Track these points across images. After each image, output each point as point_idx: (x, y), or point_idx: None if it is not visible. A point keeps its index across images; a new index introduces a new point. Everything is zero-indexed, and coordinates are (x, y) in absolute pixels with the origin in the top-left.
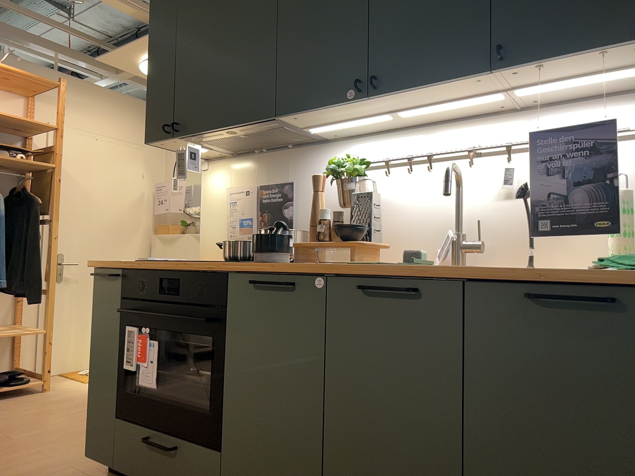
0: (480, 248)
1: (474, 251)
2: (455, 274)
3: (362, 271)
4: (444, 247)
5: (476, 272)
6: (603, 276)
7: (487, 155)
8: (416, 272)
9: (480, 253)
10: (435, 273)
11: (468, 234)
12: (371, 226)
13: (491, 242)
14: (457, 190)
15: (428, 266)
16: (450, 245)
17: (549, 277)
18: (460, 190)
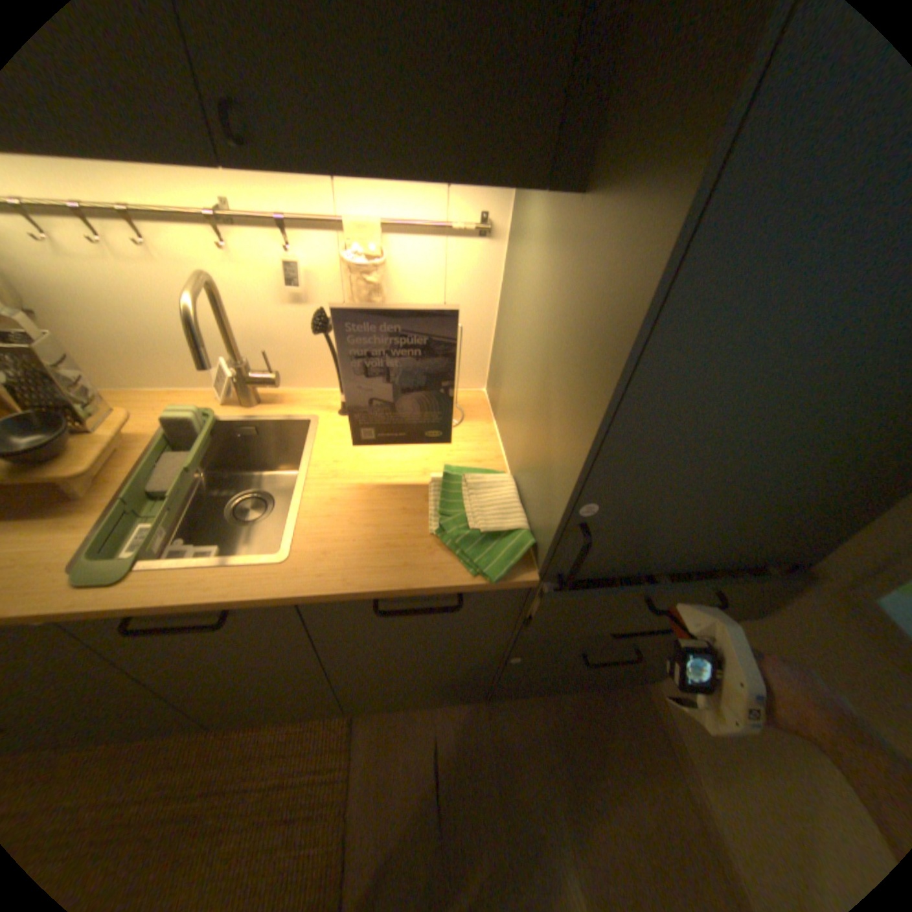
0: (274, 382)
1: (266, 384)
2: (275, 605)
3: (112, 616)
4: (219, 381)
5: (305, 604)
6: (452, 593)
7: (244, 214)
8: (213, 607)
9: (275, 383)
10: (245, 606)
11: (251, 359)
12: (68, 400)
13: (285, 361)
14: (211, 302)
15: (226, 574)
16: (229, 384)
17: (395, 595)
18: (216, 302)
